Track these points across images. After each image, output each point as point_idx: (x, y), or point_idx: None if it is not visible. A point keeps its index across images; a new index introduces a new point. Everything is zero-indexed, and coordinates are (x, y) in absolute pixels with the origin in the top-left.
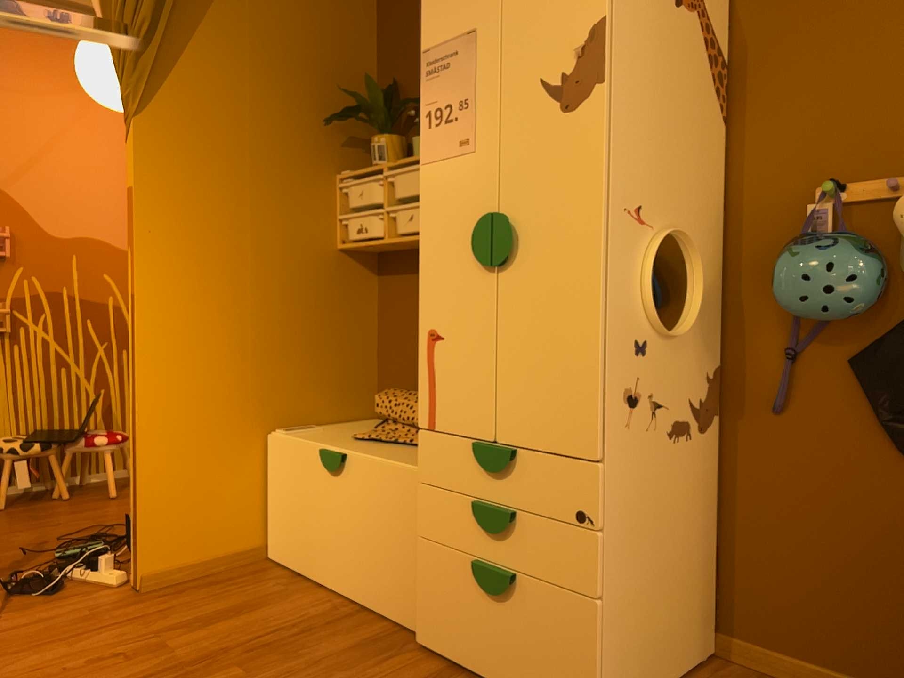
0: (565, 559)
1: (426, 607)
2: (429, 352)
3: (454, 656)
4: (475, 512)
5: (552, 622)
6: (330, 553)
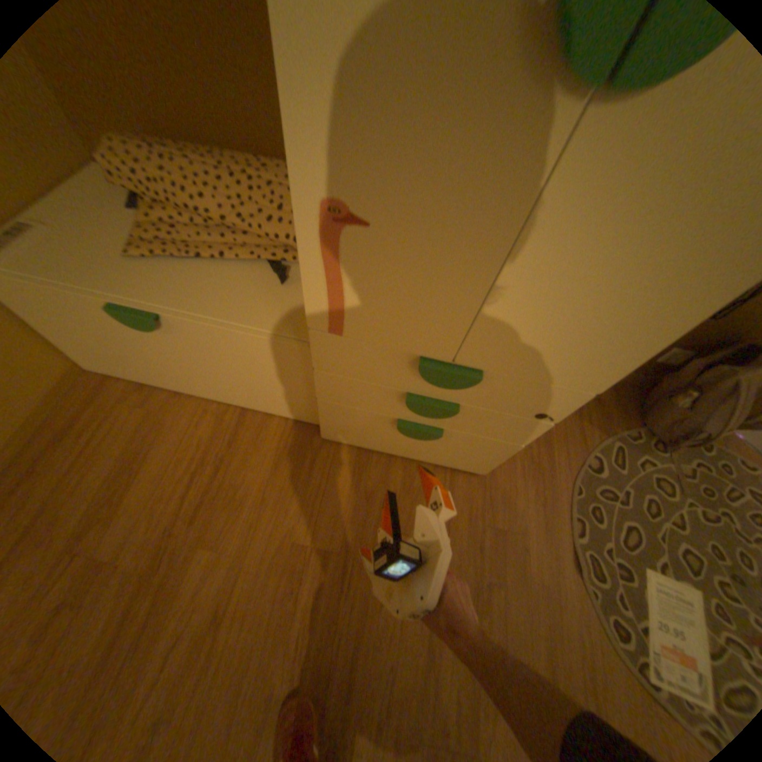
0: (504, 430)
1: (333, 428)
2: (328, 239)
3: (363, 446)
4: (405, 400)
5: (471, 447)
6: (180, 378)
